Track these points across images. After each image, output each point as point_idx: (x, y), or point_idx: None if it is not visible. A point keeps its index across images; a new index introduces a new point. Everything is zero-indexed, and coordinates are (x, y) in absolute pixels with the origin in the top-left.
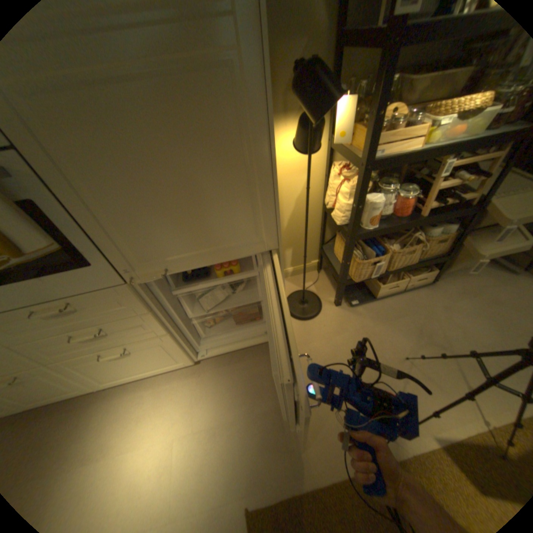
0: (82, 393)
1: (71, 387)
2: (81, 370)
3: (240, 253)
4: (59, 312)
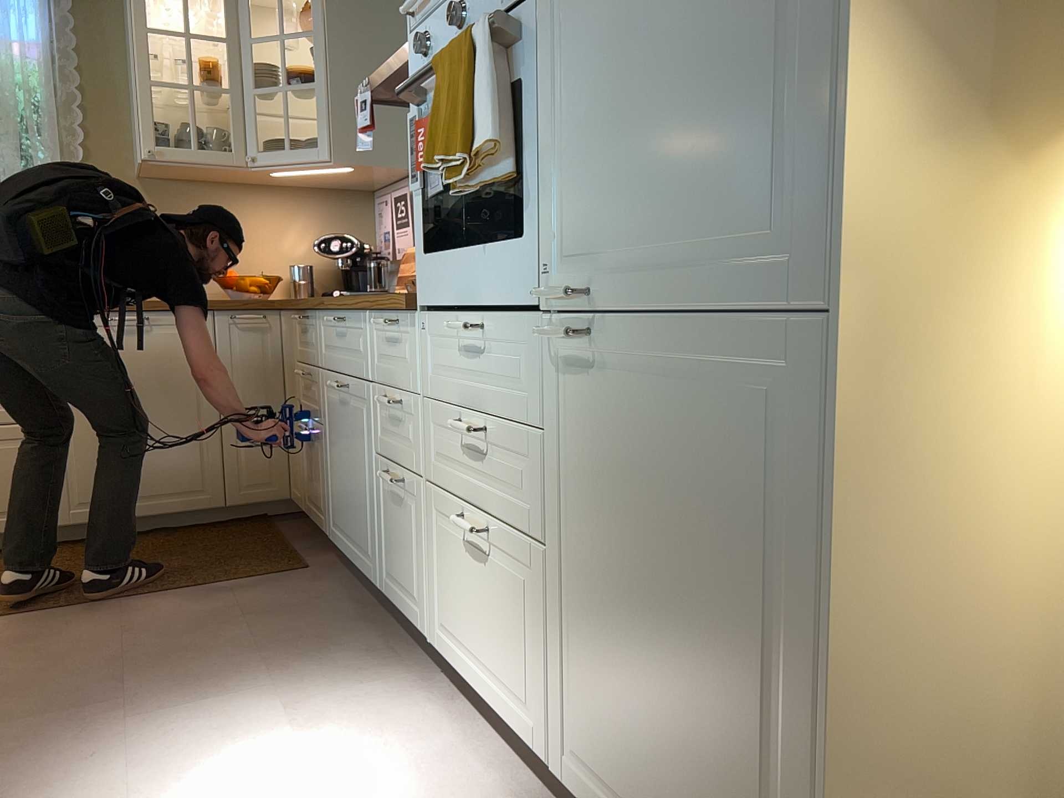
0: (423, 628)
1: (422, 590)
2: (443, 546)
3: (746, 291)
4: (469, 328)
